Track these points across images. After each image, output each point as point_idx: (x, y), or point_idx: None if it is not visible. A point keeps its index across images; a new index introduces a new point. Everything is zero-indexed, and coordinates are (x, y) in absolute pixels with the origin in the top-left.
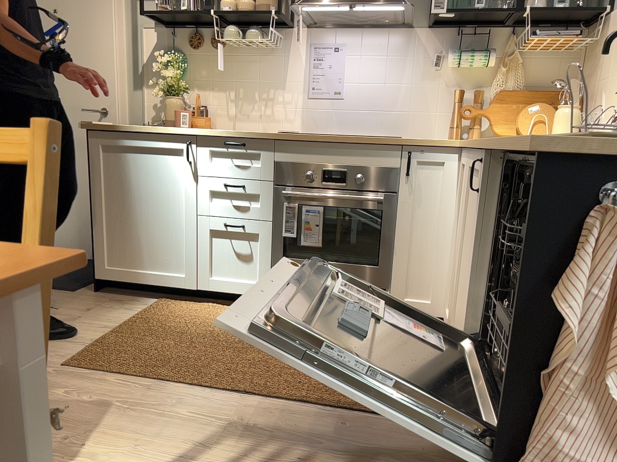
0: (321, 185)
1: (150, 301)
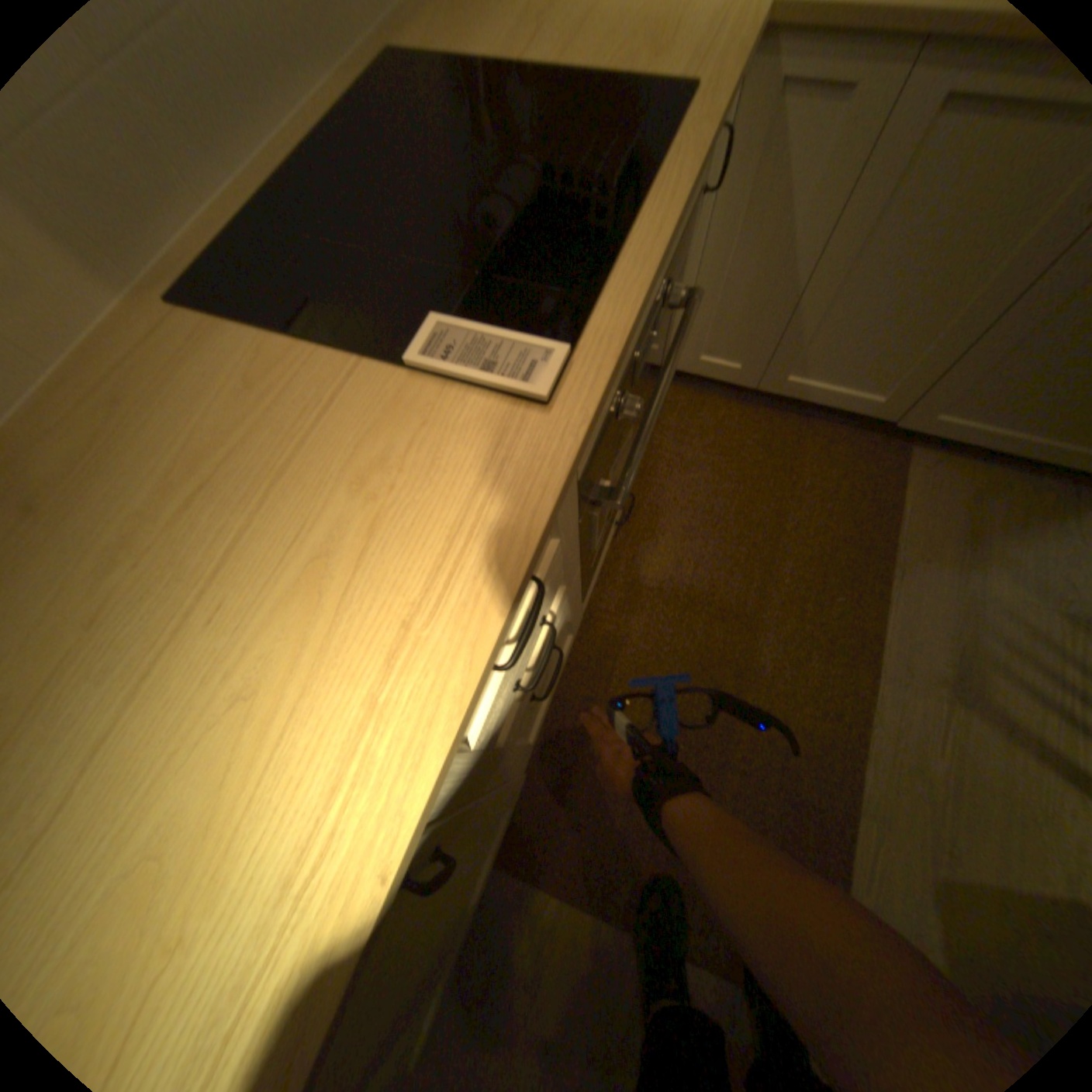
0: (629, 391)
1: (508, 887)
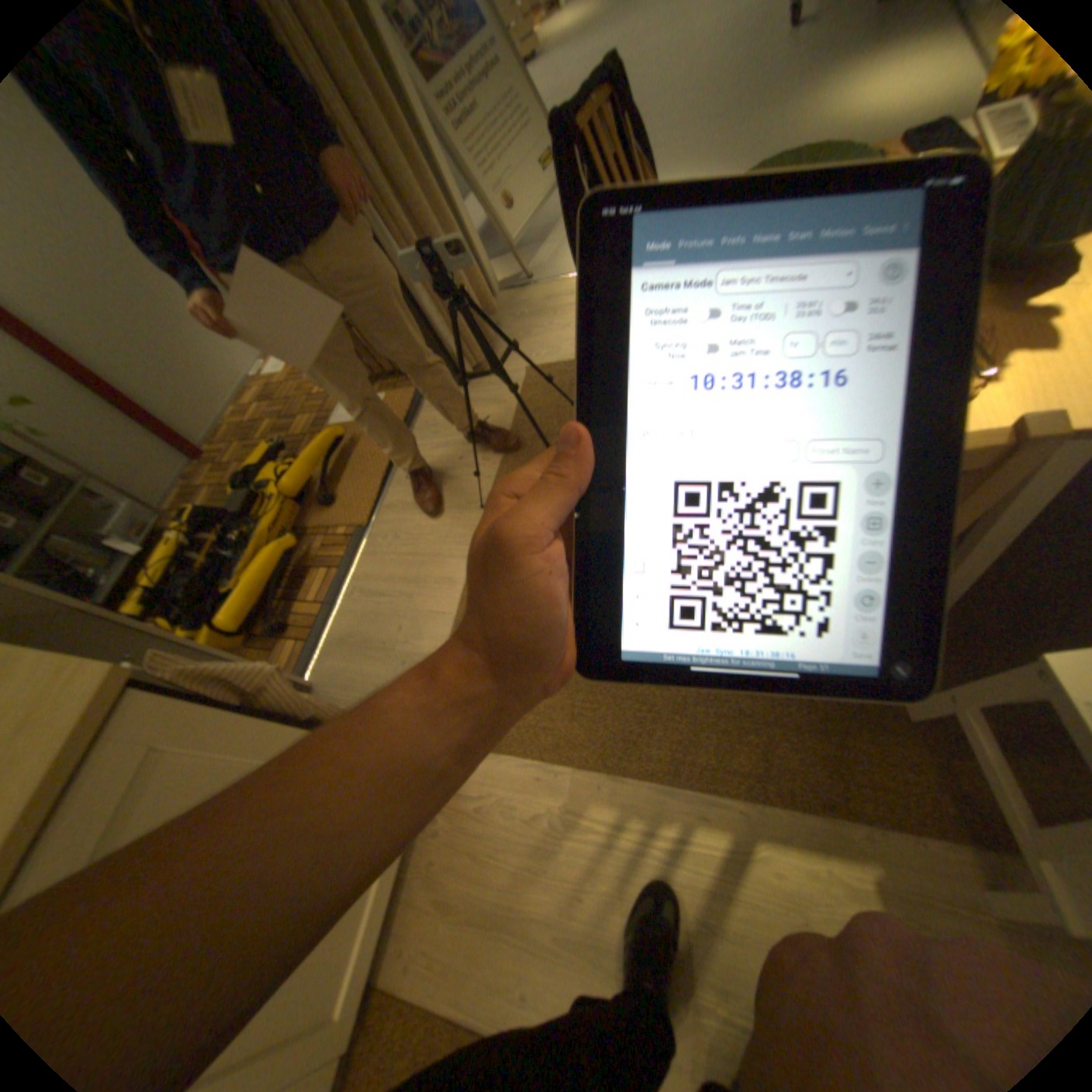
0: None
1: None
